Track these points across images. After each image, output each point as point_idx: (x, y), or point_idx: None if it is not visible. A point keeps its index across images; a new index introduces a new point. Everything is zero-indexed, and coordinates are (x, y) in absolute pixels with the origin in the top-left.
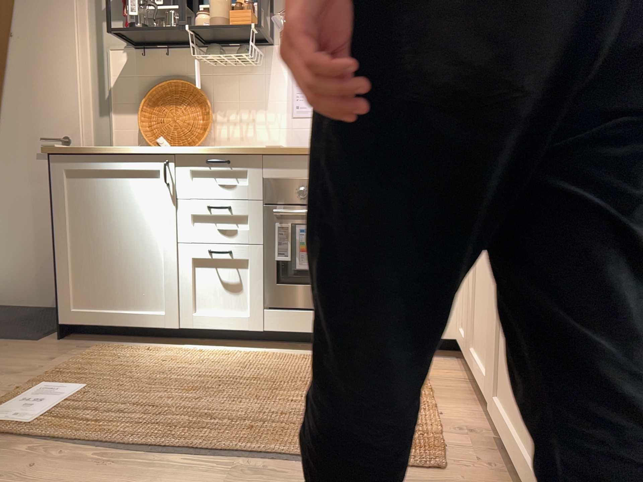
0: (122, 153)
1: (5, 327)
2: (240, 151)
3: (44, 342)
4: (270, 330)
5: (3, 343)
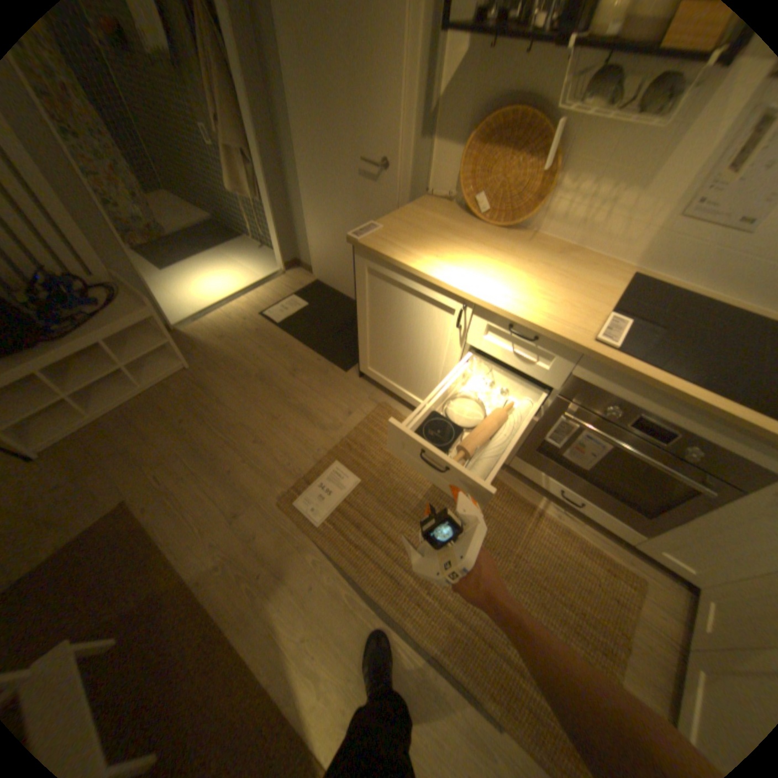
0: (420, 277)
1: (331, 337)
2: (555, 338)
3: (350, 376)
4: (514, 468)
5: (326, 366)
